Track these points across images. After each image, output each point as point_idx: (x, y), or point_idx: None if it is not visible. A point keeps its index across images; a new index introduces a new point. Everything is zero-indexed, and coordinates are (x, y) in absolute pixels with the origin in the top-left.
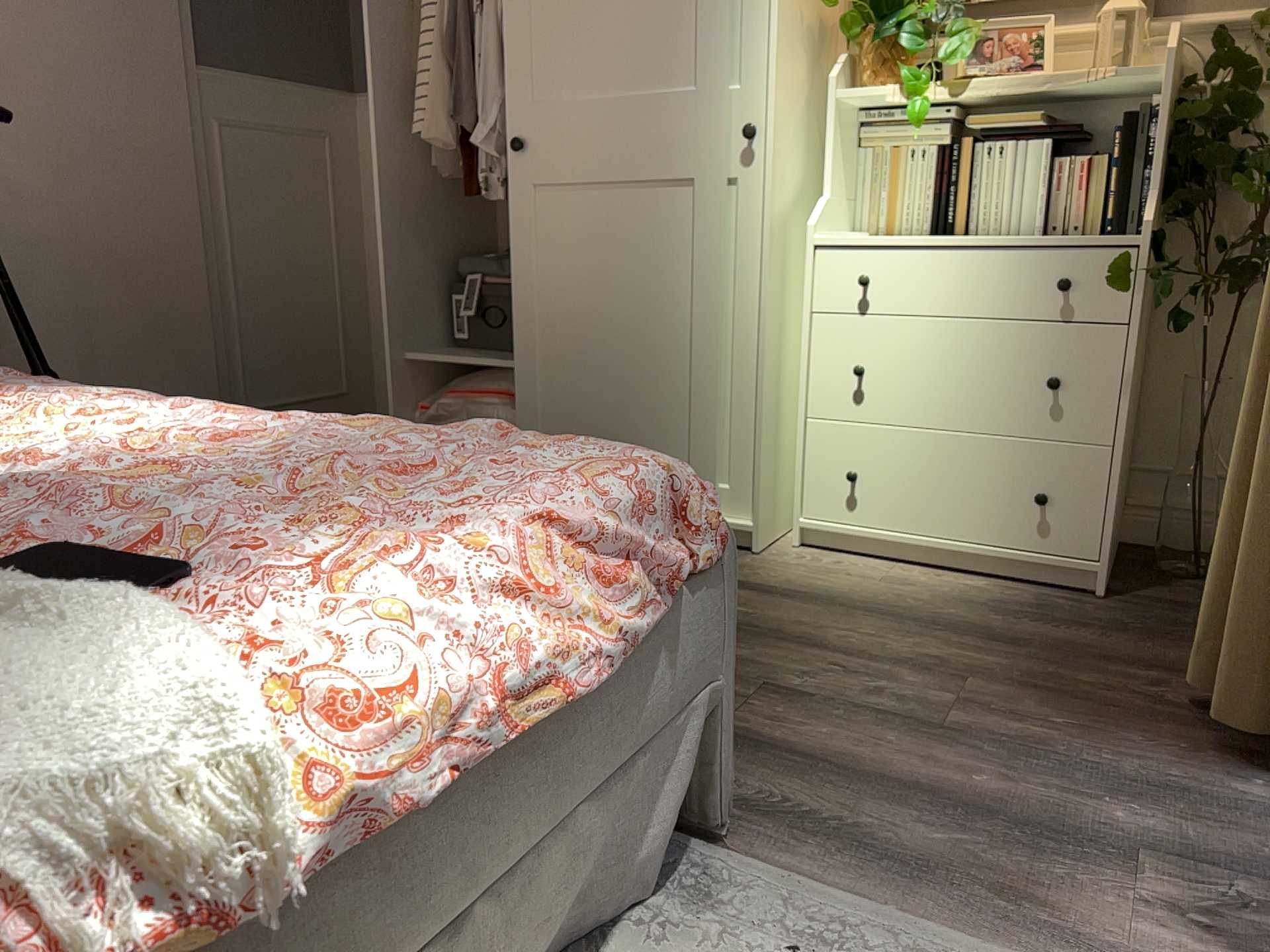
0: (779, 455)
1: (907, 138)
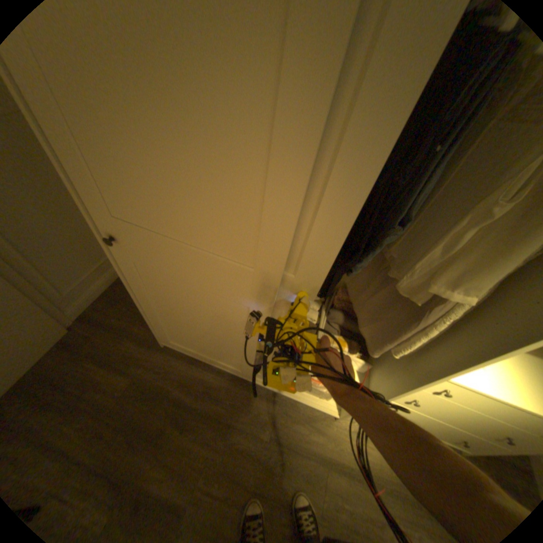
0: None
1: None
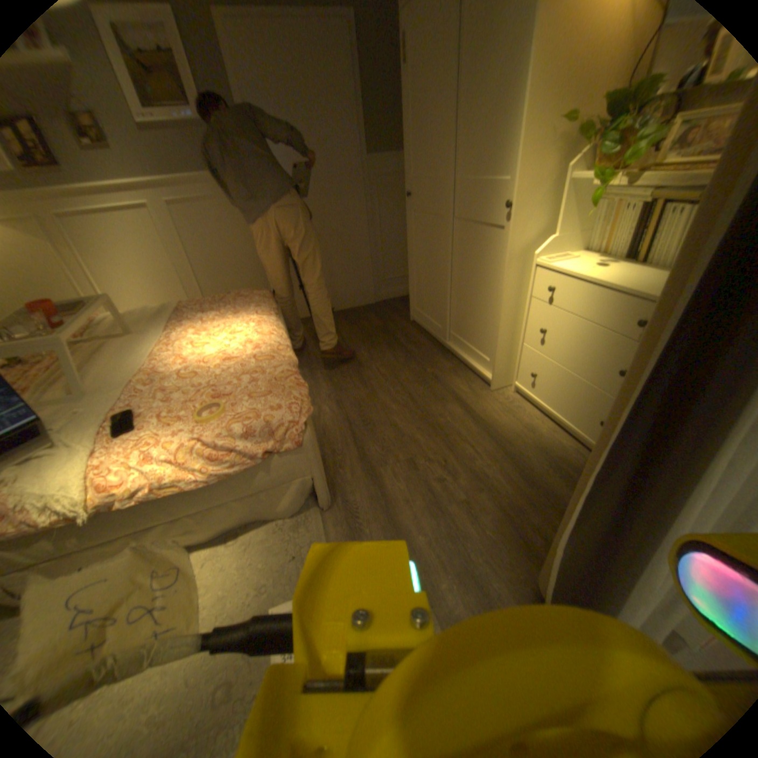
0: (514, 352)
1: (628, 195)
